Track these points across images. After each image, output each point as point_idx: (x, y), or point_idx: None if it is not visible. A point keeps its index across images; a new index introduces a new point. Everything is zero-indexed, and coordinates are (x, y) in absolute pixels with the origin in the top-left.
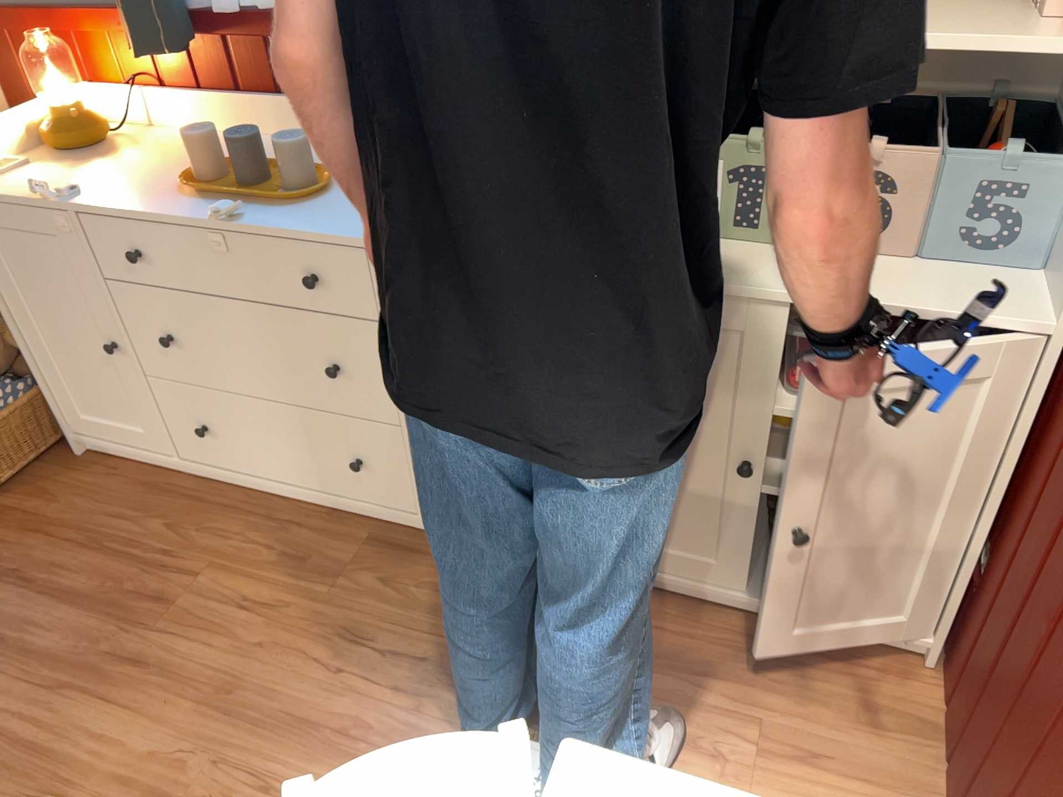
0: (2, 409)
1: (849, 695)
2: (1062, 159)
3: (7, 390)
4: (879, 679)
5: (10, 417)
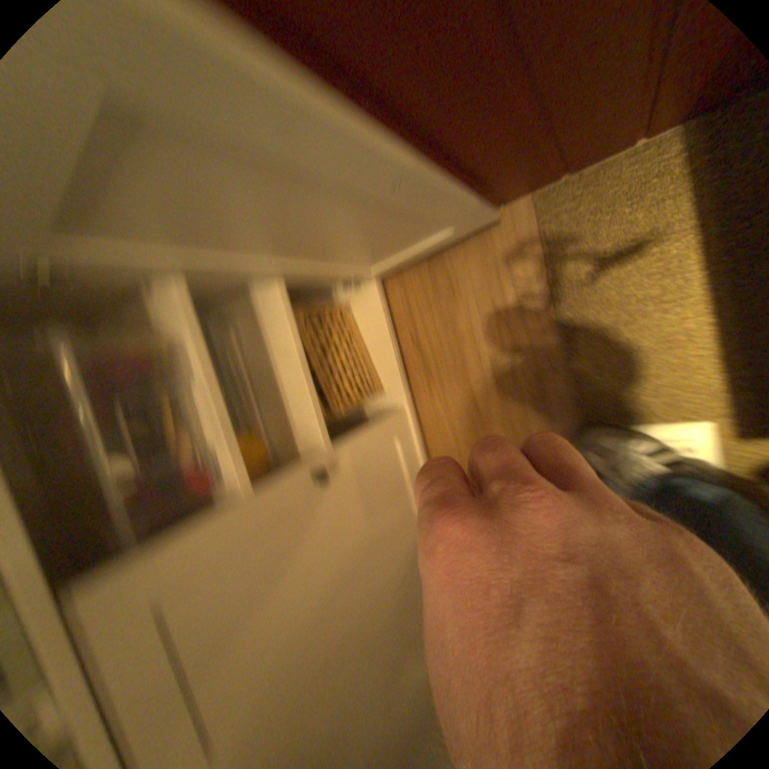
0: None
1: (433, 301)
2: None
3: None
4: (410, 288)
5: None
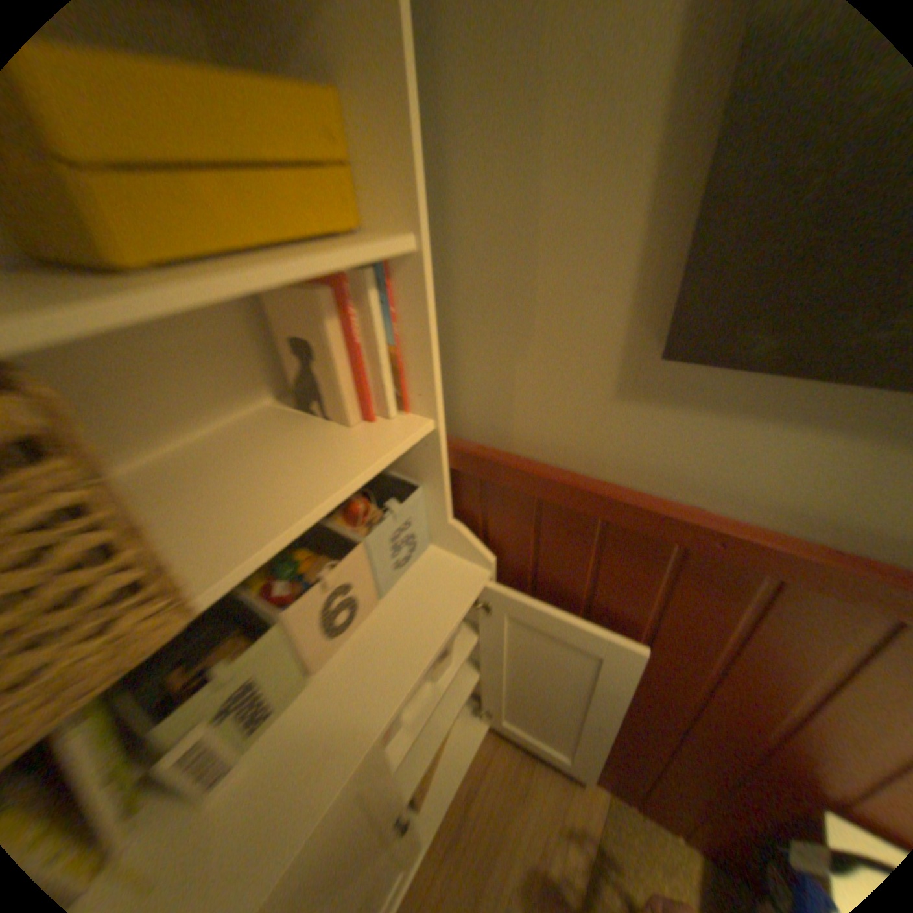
0: None
1: (508, 794)
2: (411, 481)
3: None
4: (499, 764)
5: None
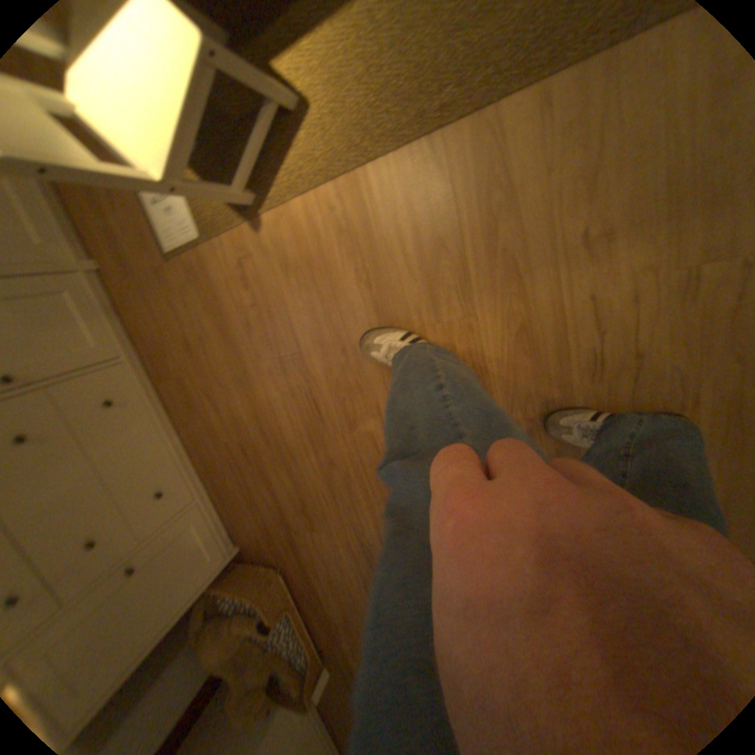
0: (229, 603)
1: None
2: None
3: (220, 610)
4: None
5: (230, 595)
